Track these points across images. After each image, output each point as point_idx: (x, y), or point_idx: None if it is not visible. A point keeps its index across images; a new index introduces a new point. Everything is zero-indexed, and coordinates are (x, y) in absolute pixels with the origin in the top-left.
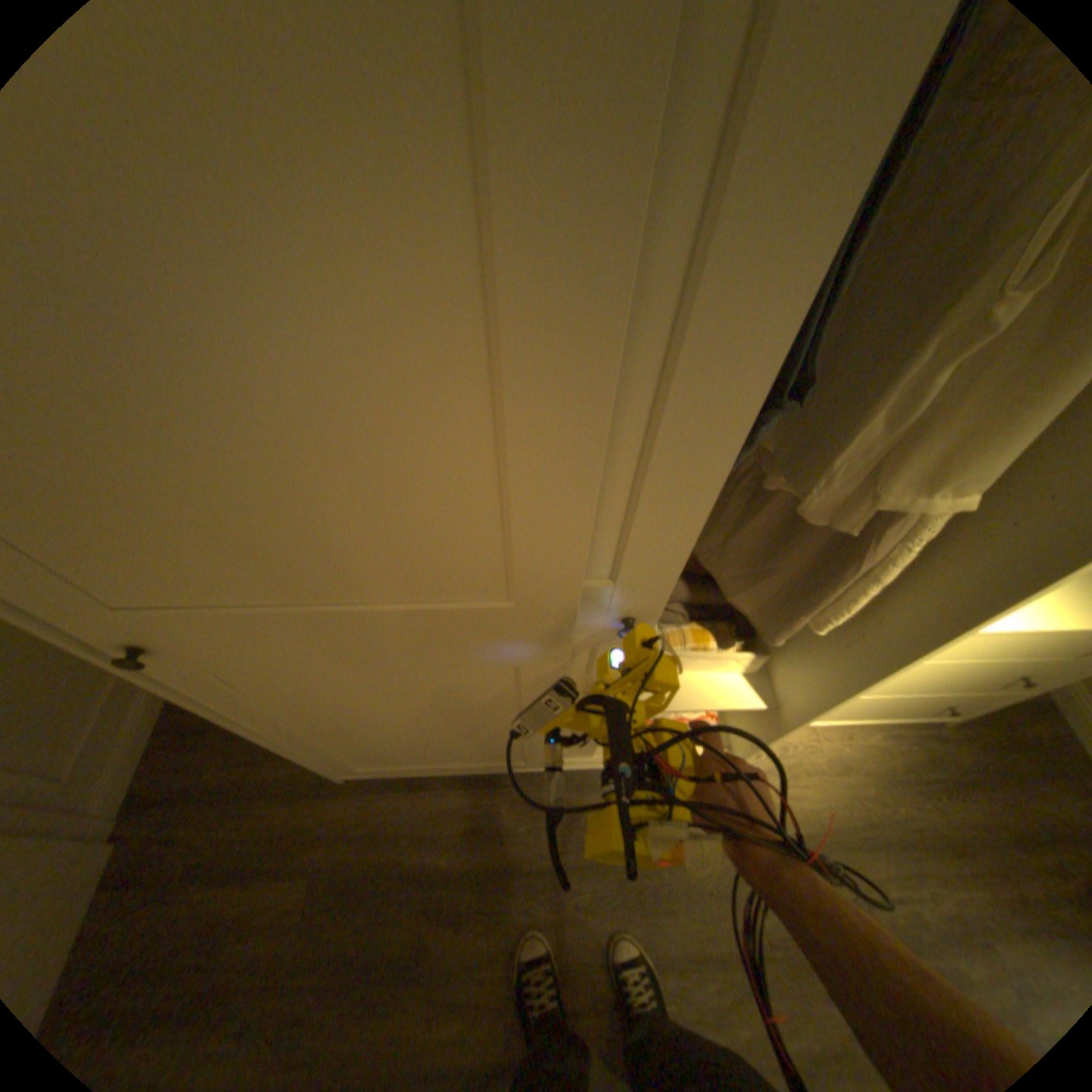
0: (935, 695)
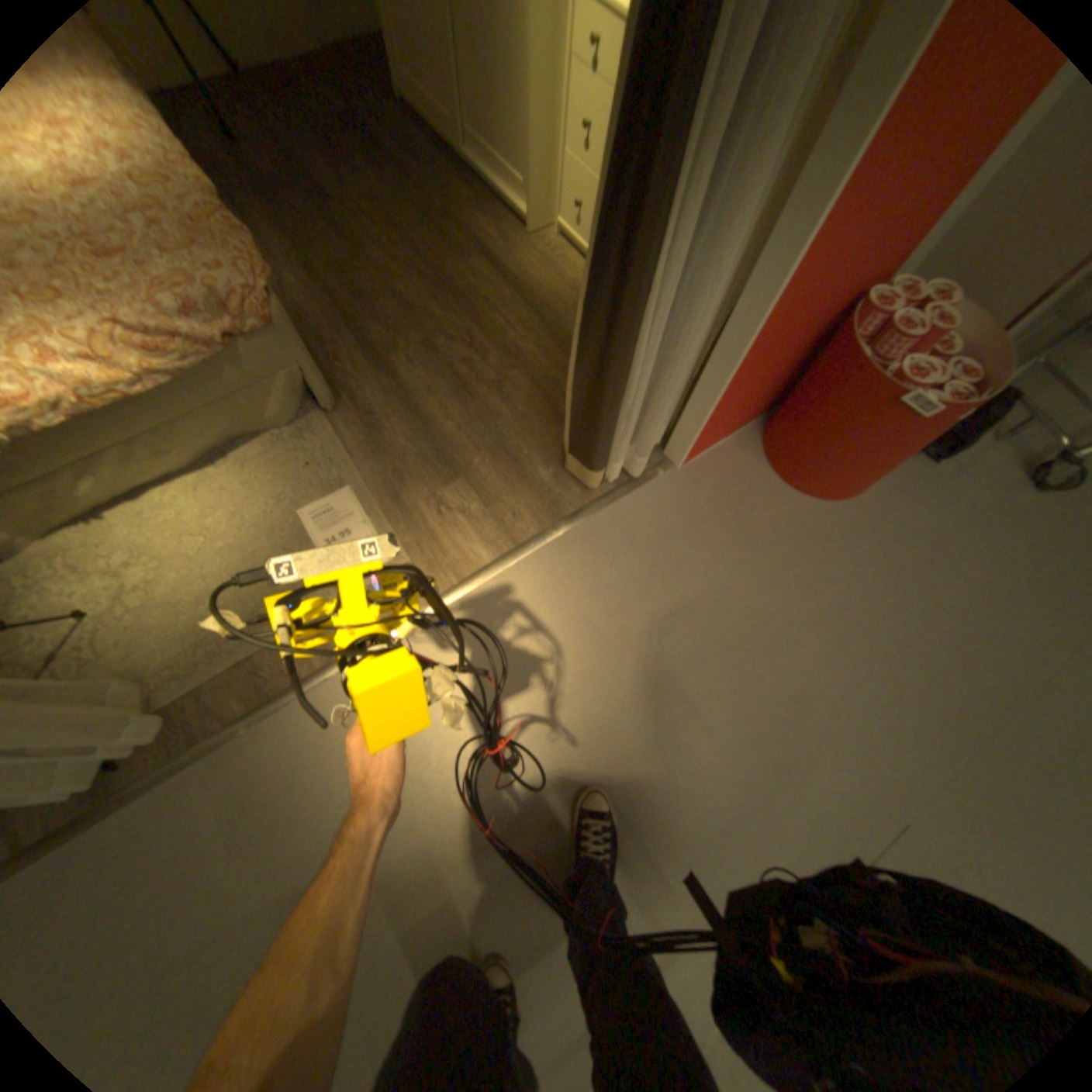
0: None
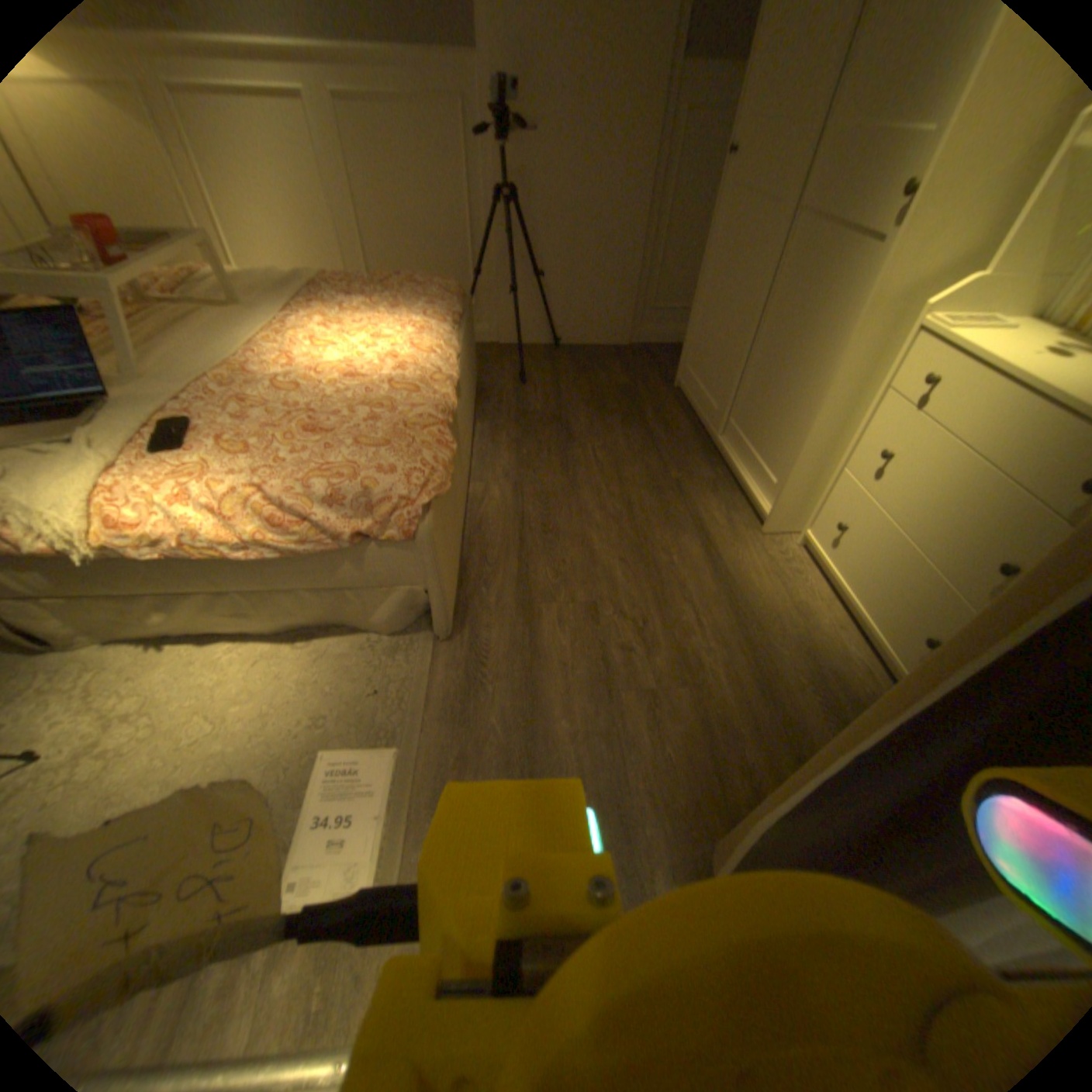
0: (935, 565)
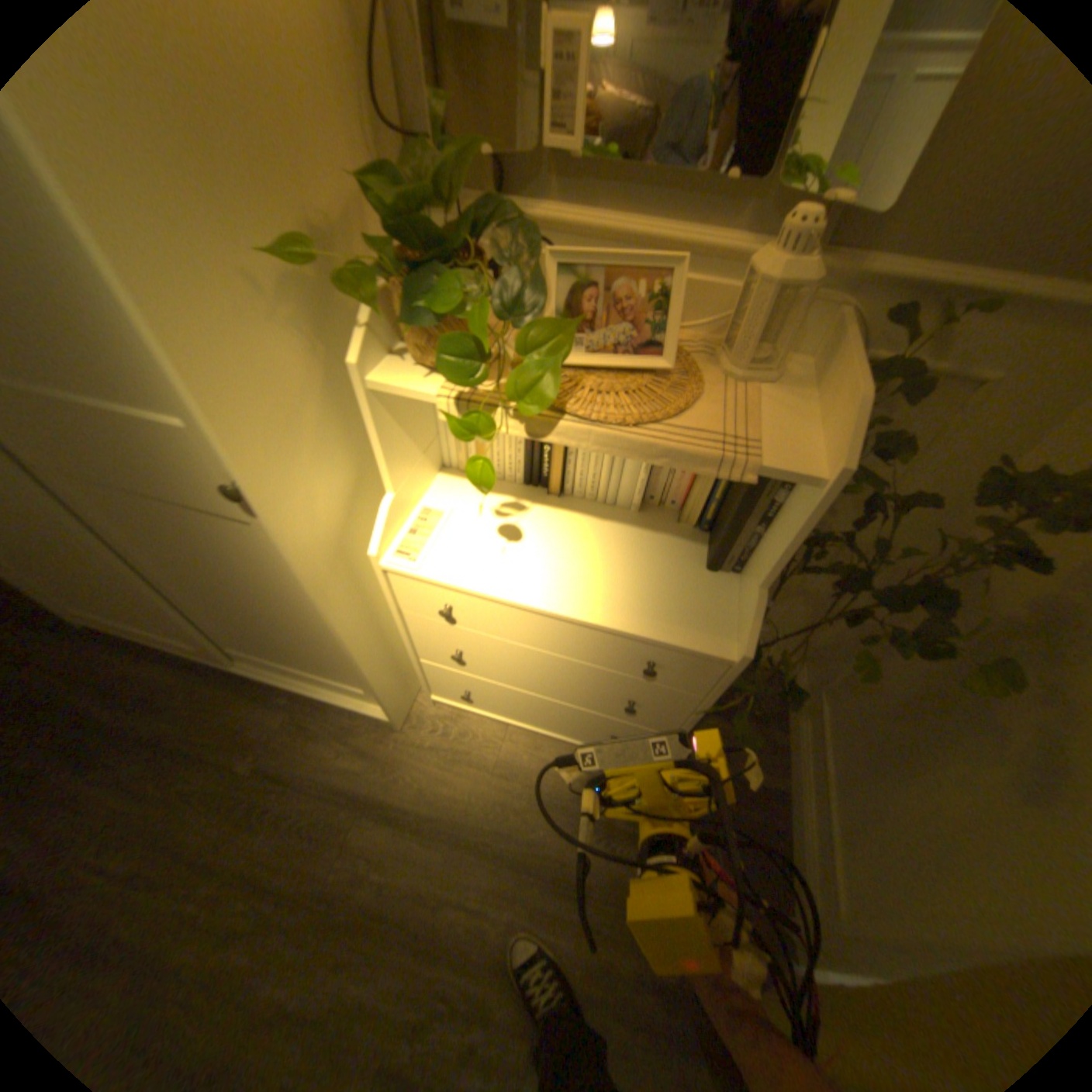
0: (568, 703)
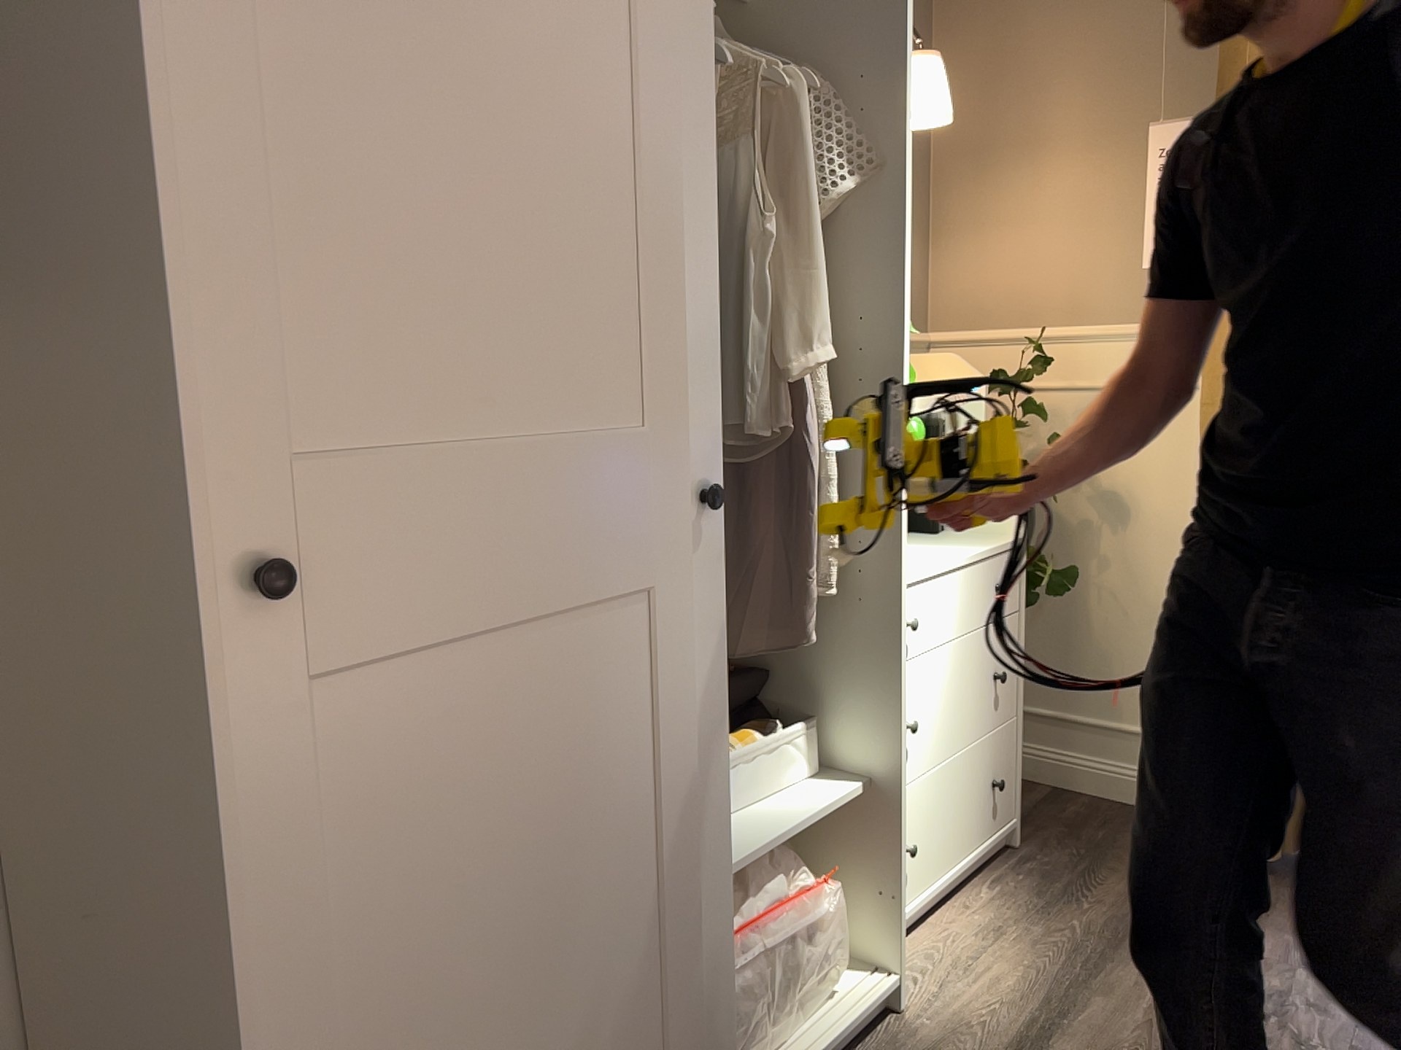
0: (969, 748)
